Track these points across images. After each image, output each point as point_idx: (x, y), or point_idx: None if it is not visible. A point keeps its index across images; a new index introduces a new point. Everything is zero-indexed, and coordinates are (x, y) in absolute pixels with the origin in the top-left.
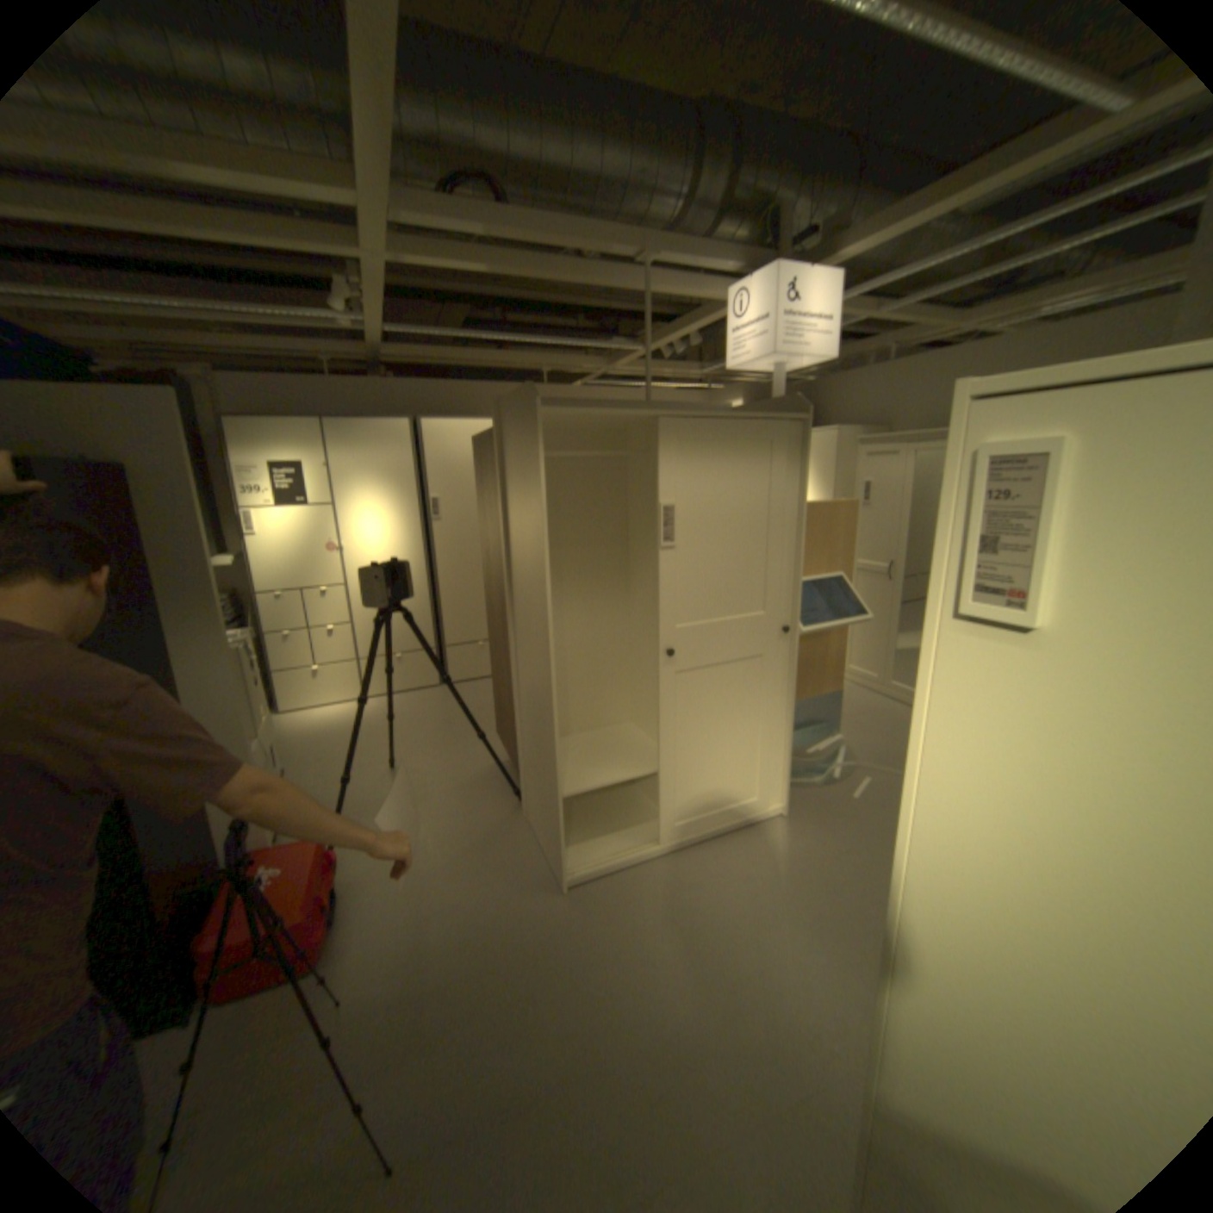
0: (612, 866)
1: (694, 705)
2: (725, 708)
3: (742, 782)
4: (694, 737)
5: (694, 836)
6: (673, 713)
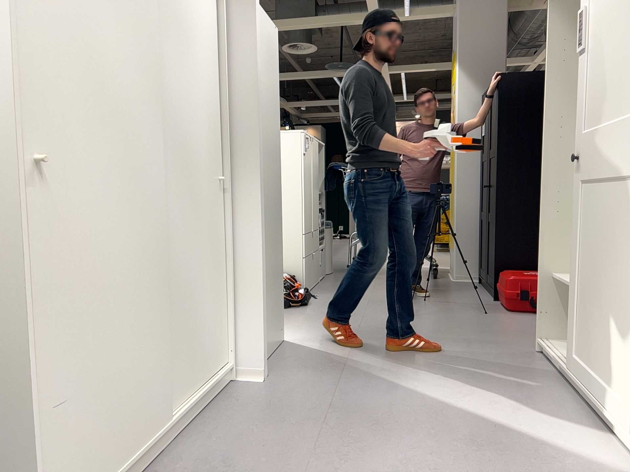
0: (546, 351)
1: (595, 227)
2: (613, 244)
3: (621, 365)
4: (594, 266)
5: (580, 384)
6: (576, 226)
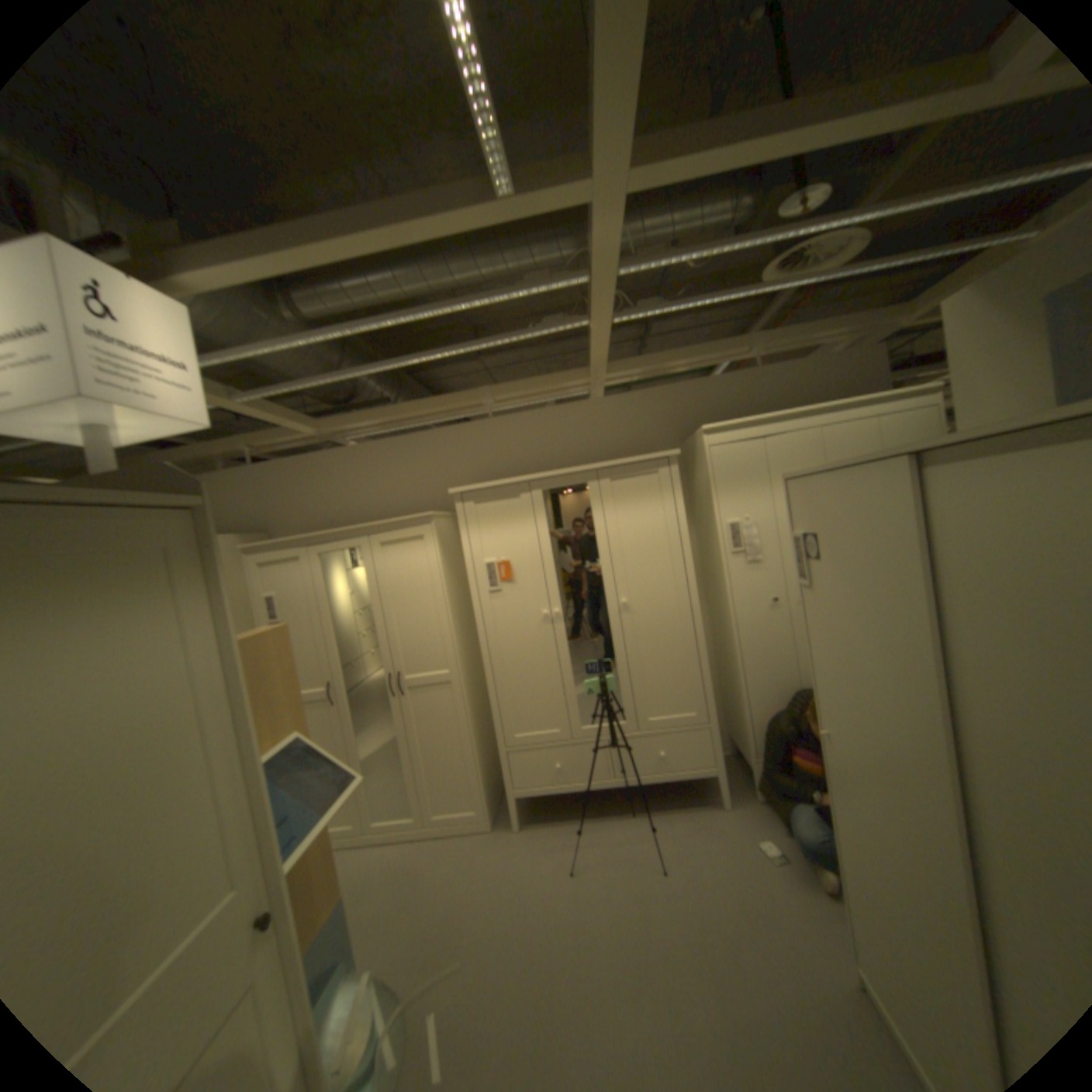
0: None
1: None
2: None
3: None
4: None
5: None
6: None
